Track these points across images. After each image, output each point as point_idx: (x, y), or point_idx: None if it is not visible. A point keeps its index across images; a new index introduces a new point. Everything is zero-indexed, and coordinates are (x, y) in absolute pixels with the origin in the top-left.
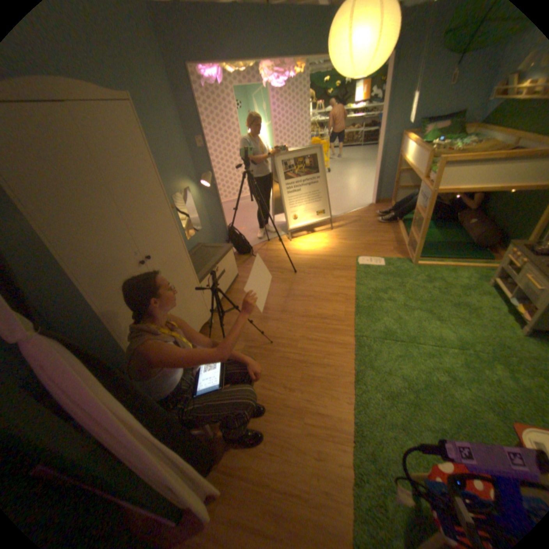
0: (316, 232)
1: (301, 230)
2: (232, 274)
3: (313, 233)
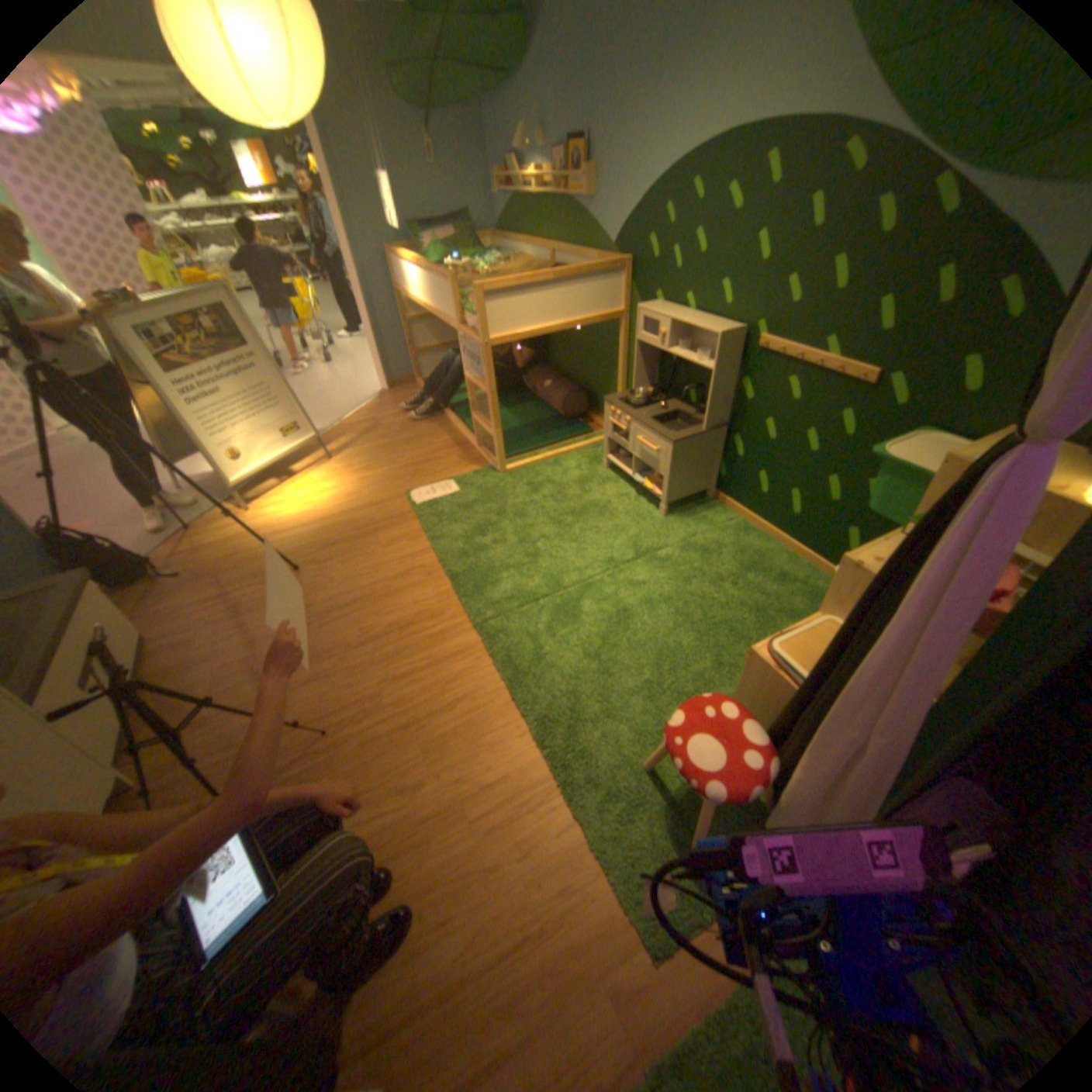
0: (297, 473)
1: (259, 480)
2: (124, 642)
3: (292, 477)
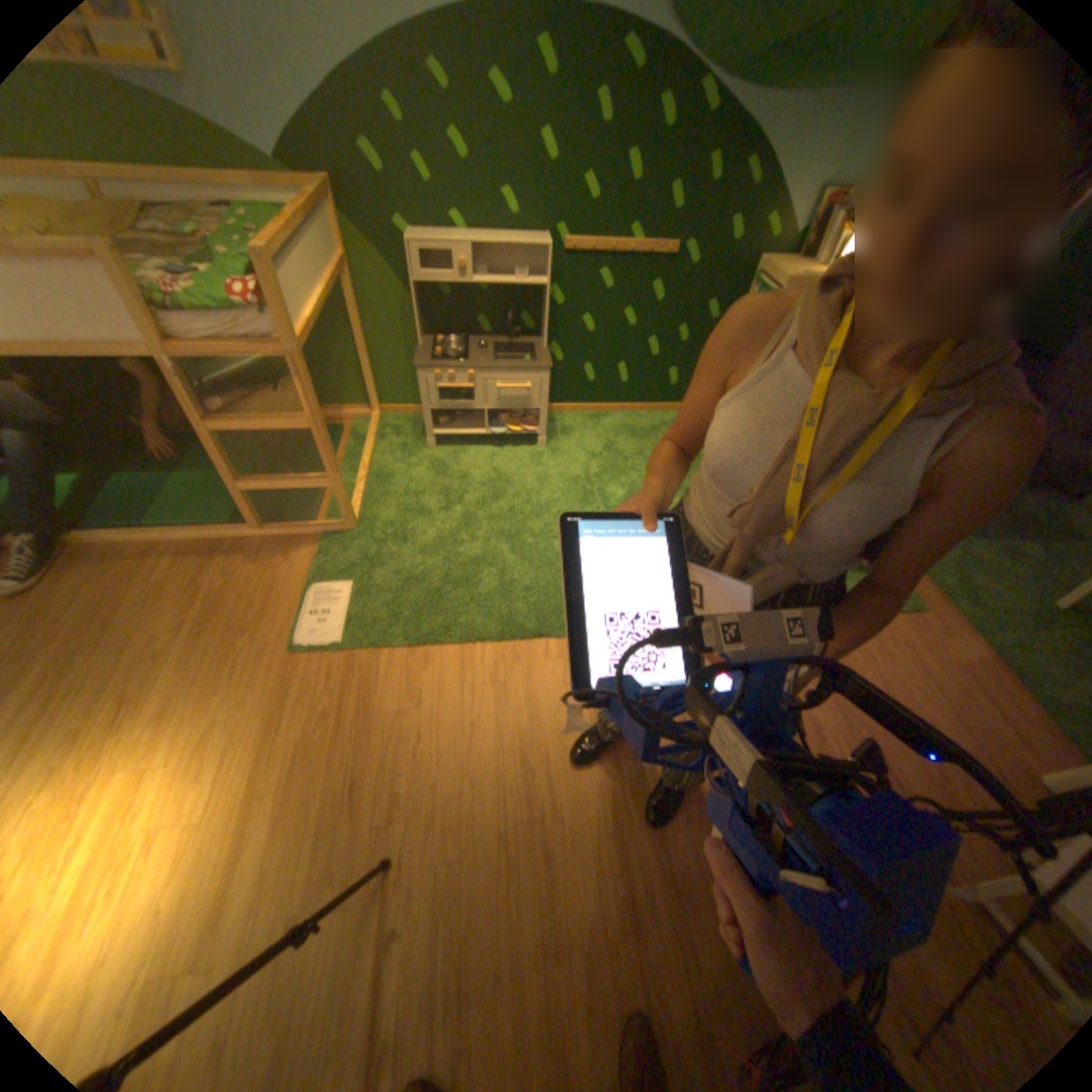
0: None
1: None
2: None
3: None
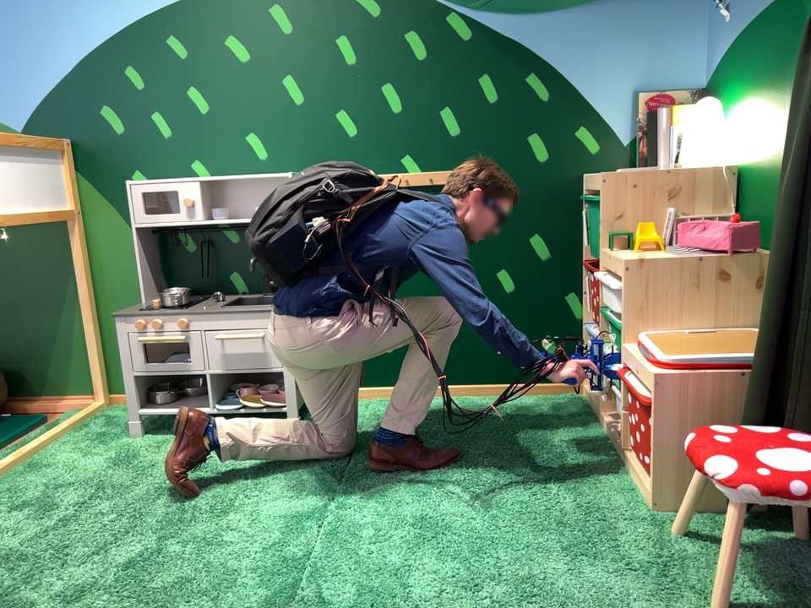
0: None
1: None
2: None
3: None
